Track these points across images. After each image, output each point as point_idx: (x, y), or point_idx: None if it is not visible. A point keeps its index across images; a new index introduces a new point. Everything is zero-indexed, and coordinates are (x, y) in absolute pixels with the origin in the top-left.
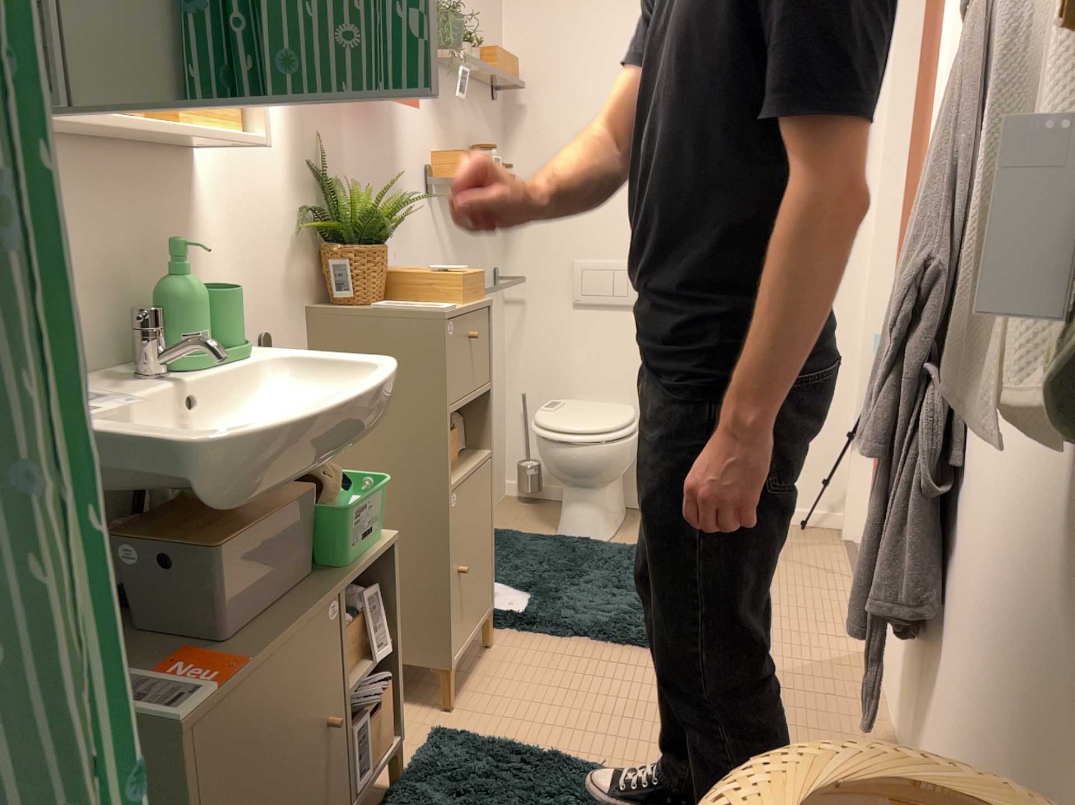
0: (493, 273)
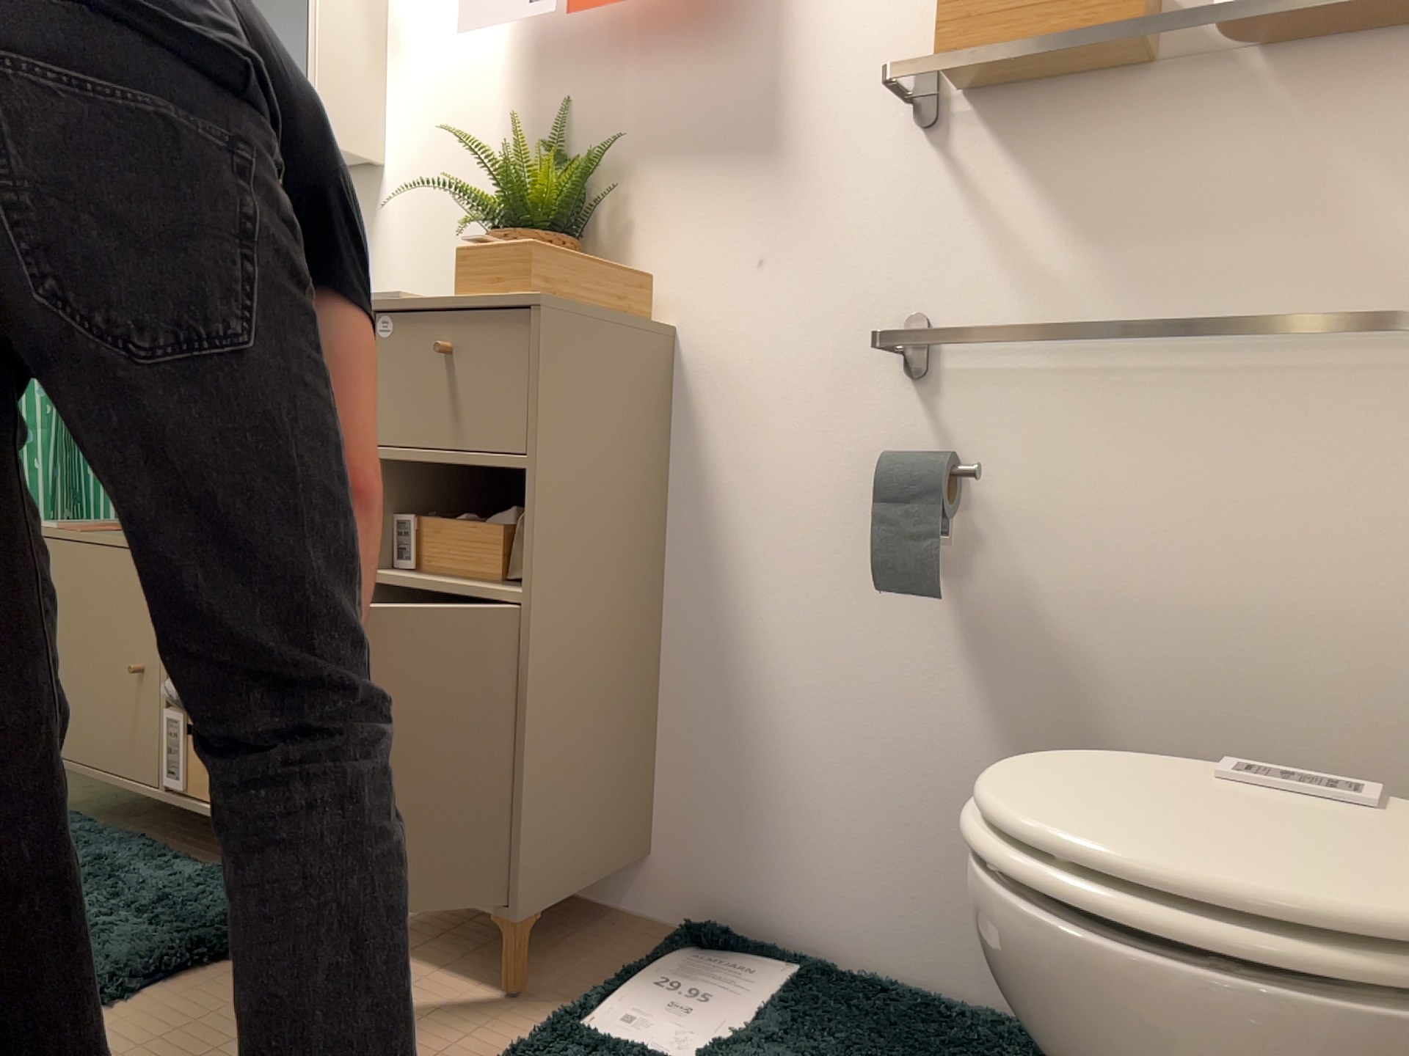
0: None
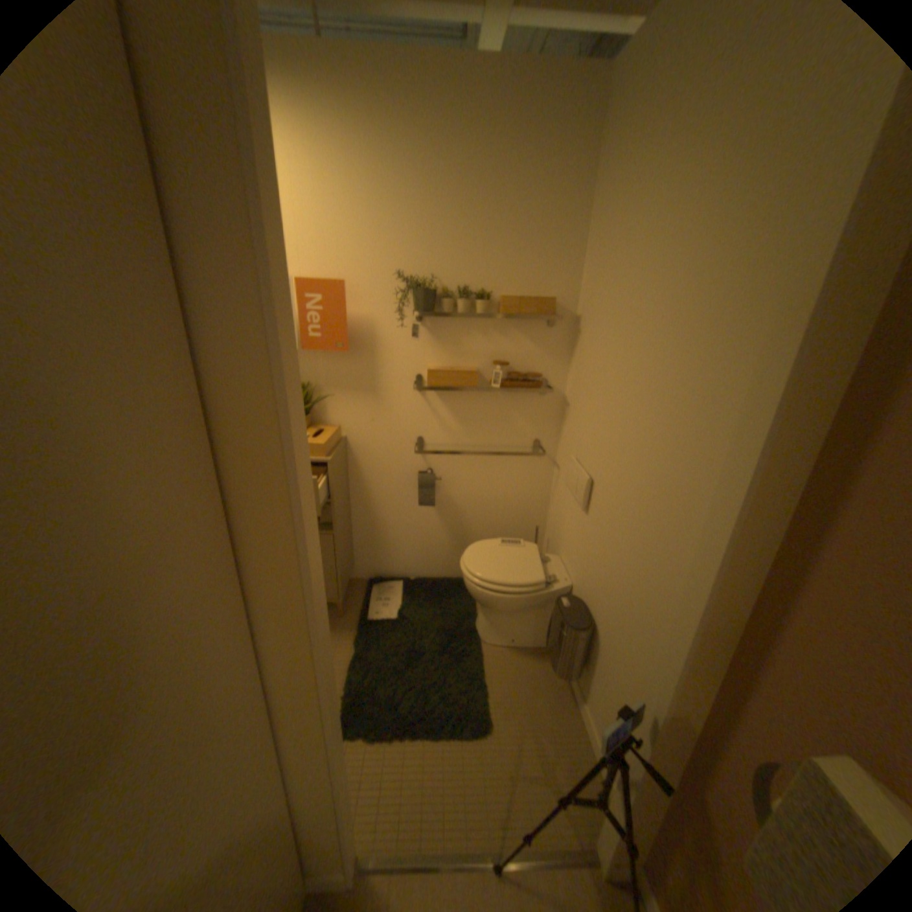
0: (528, 439)
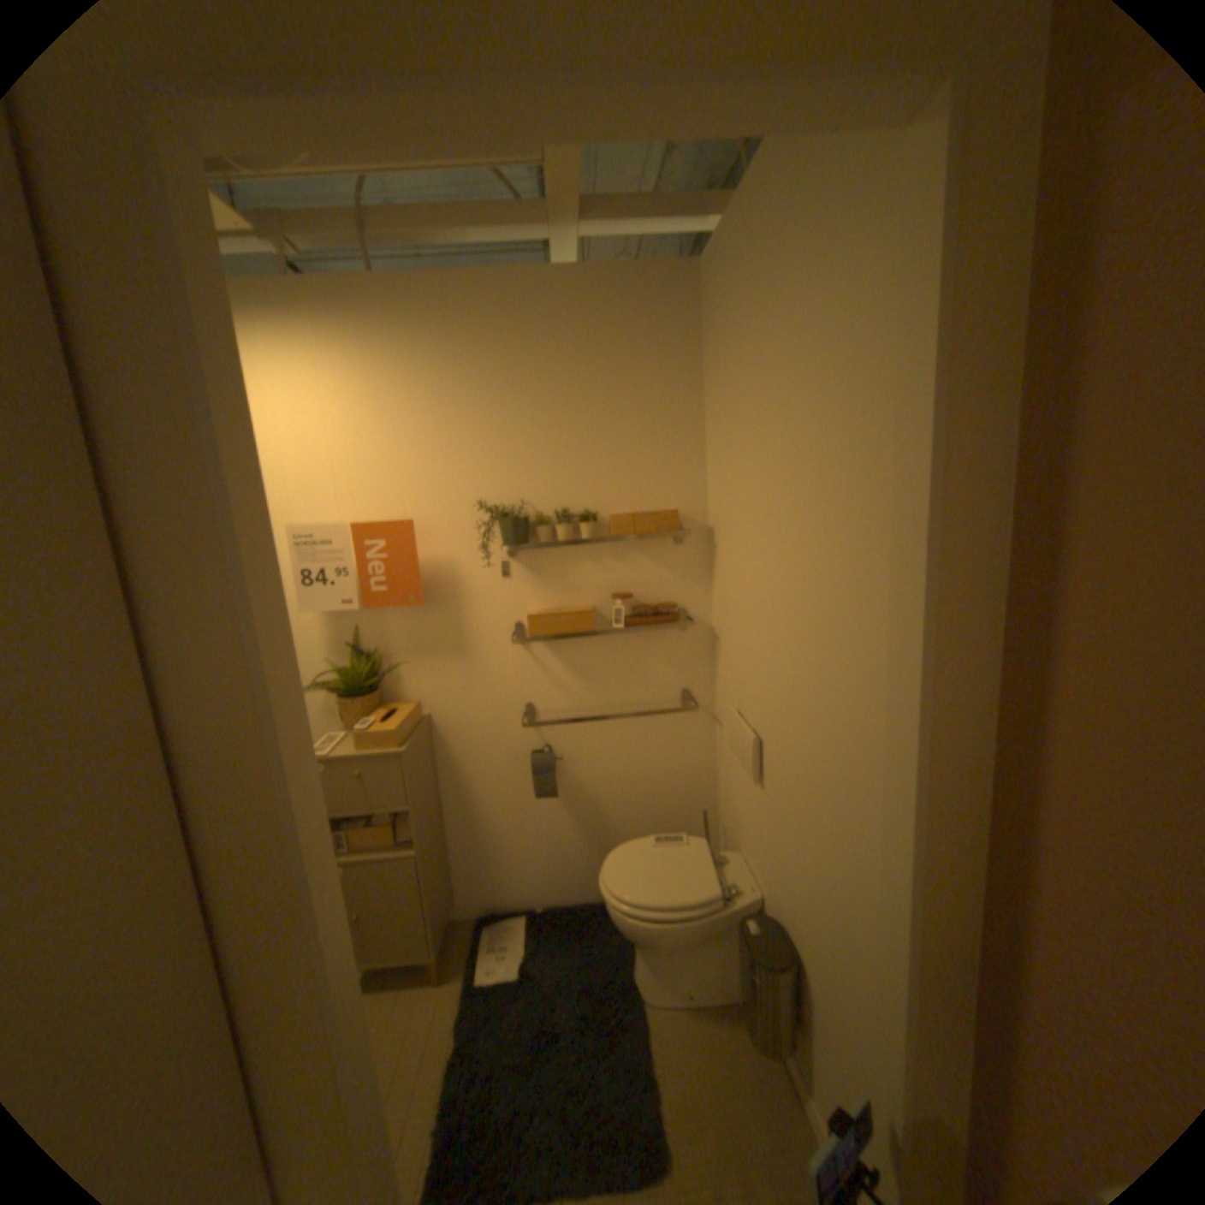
0: (673, 689)
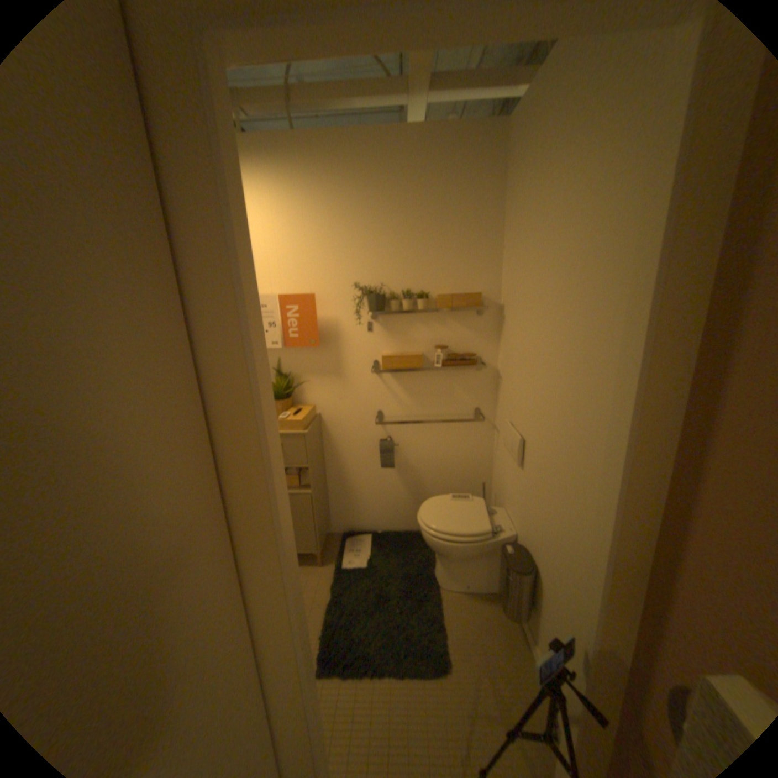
0: (469, 407)
